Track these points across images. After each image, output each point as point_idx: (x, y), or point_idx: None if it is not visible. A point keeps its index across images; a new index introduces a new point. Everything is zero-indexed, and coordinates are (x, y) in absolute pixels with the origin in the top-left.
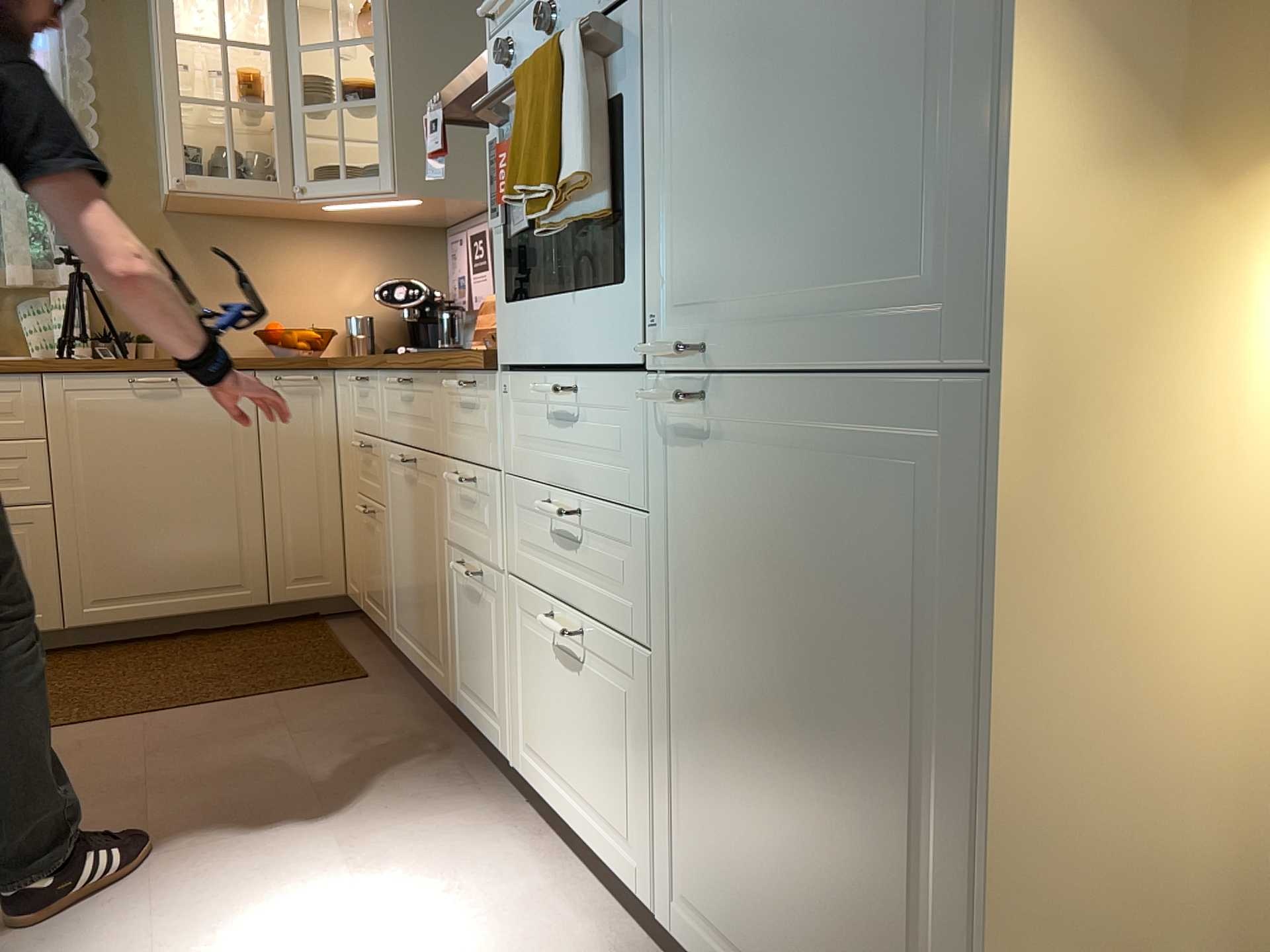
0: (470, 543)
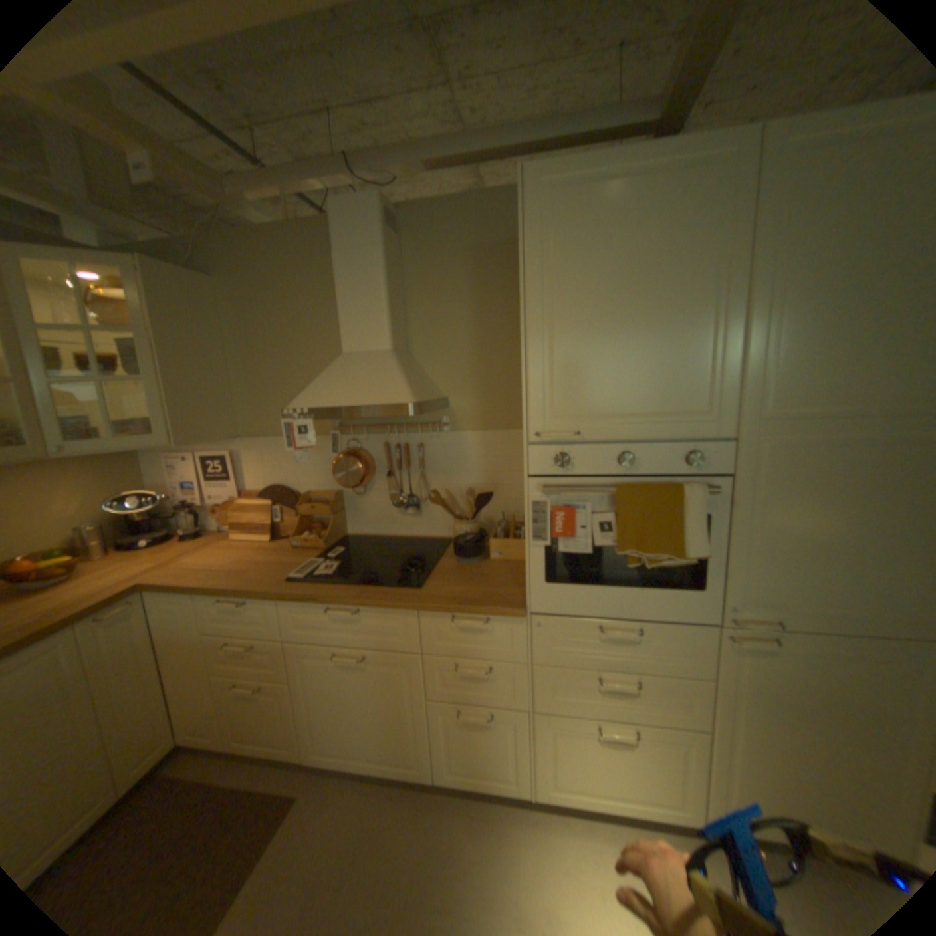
0: (470, 700)
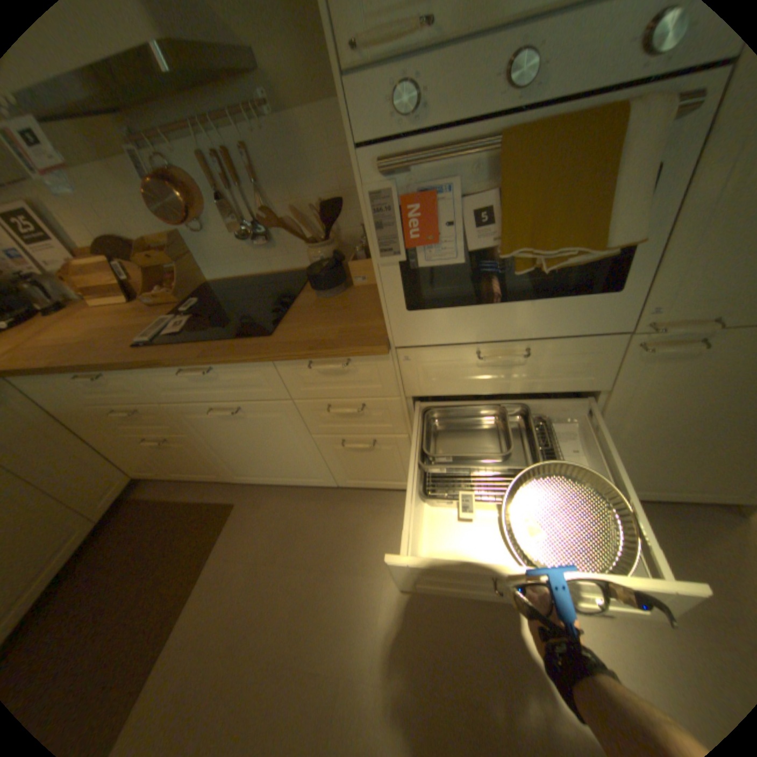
0: (350, 431)
